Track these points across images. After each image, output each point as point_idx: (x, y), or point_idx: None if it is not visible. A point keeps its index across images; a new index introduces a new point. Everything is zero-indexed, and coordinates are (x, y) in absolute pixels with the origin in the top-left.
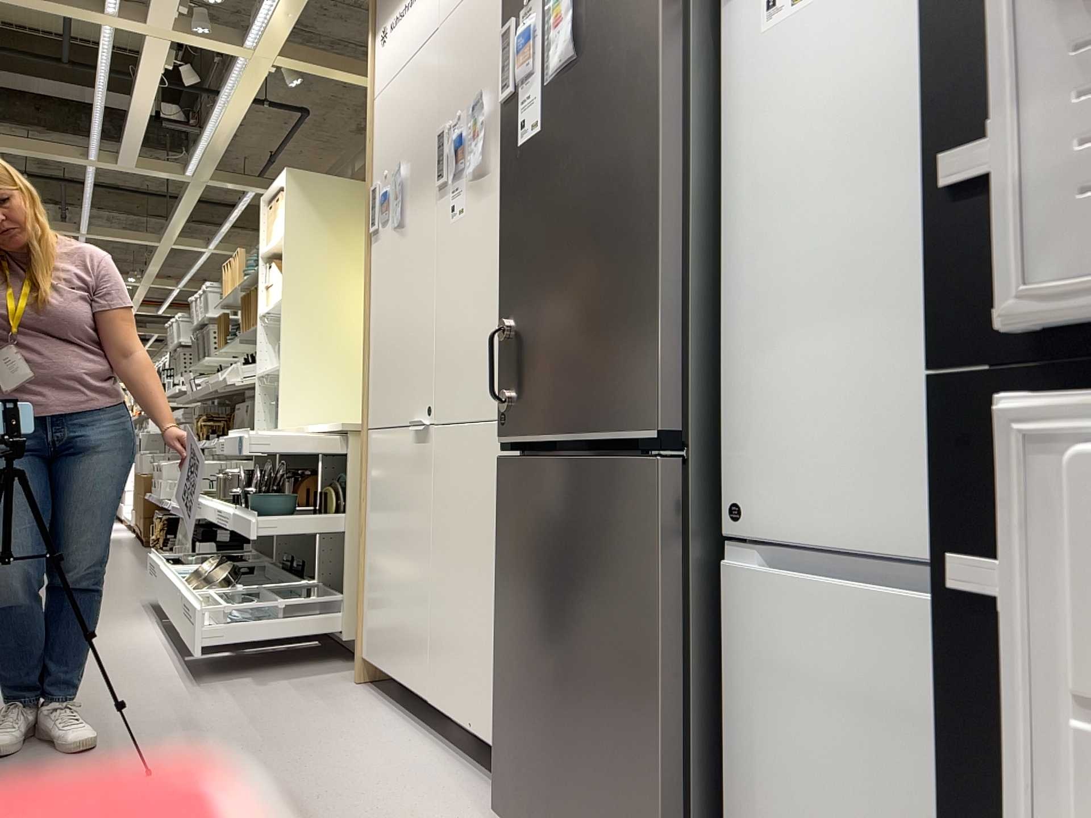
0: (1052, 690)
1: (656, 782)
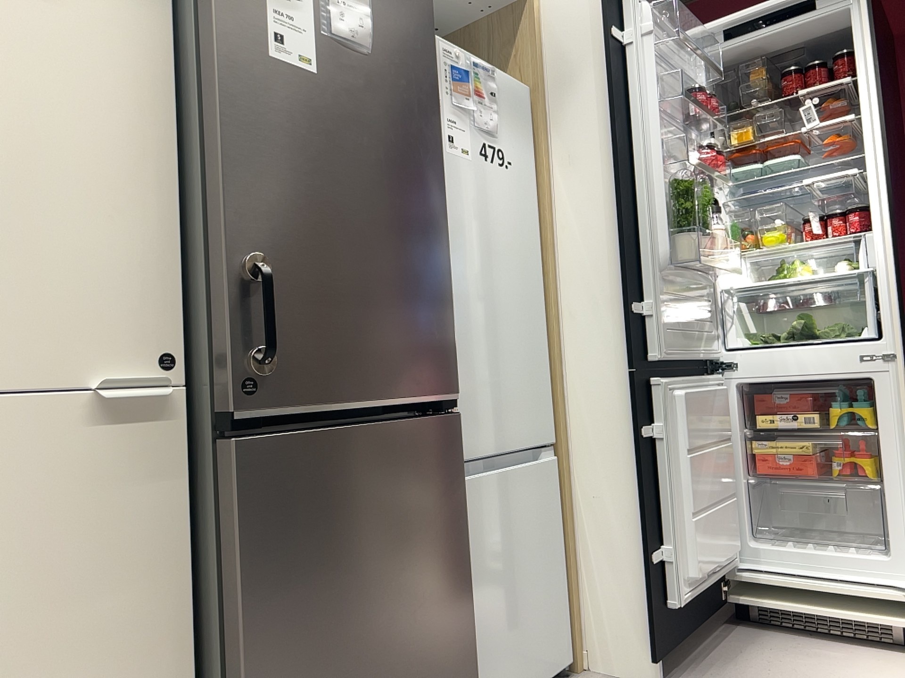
0: (669, 448)
1: (465, 645)
